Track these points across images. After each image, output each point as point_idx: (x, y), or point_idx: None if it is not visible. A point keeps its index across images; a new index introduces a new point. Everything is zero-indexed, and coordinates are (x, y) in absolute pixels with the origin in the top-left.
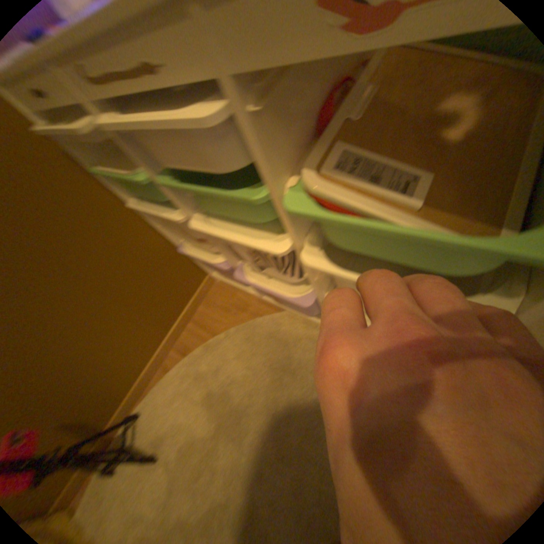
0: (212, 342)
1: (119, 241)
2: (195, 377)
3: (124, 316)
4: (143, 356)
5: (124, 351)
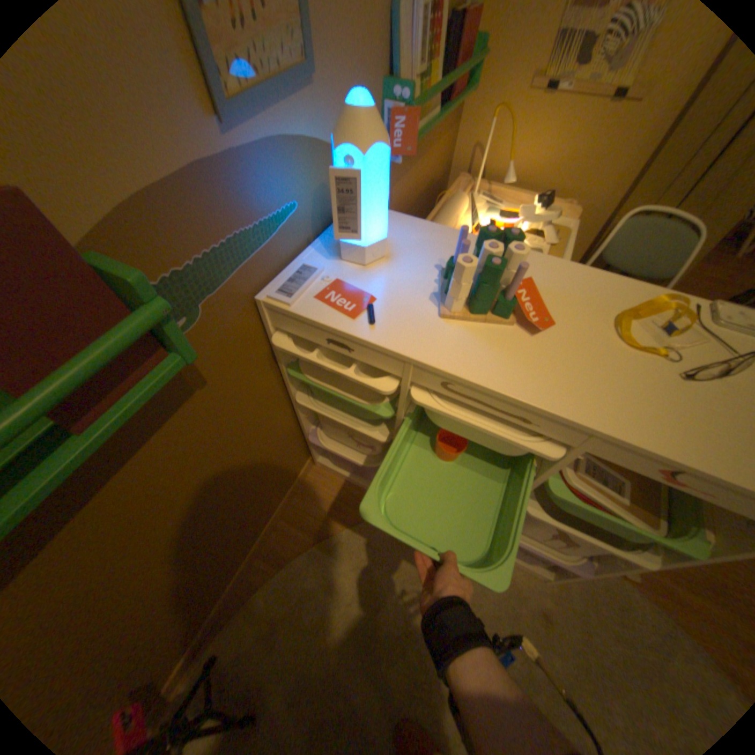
0: (320, 546)
1: (269, 432)
2: (303, 594)
3: (239, 520)
4: (232, 569)
5: (222, 566)
